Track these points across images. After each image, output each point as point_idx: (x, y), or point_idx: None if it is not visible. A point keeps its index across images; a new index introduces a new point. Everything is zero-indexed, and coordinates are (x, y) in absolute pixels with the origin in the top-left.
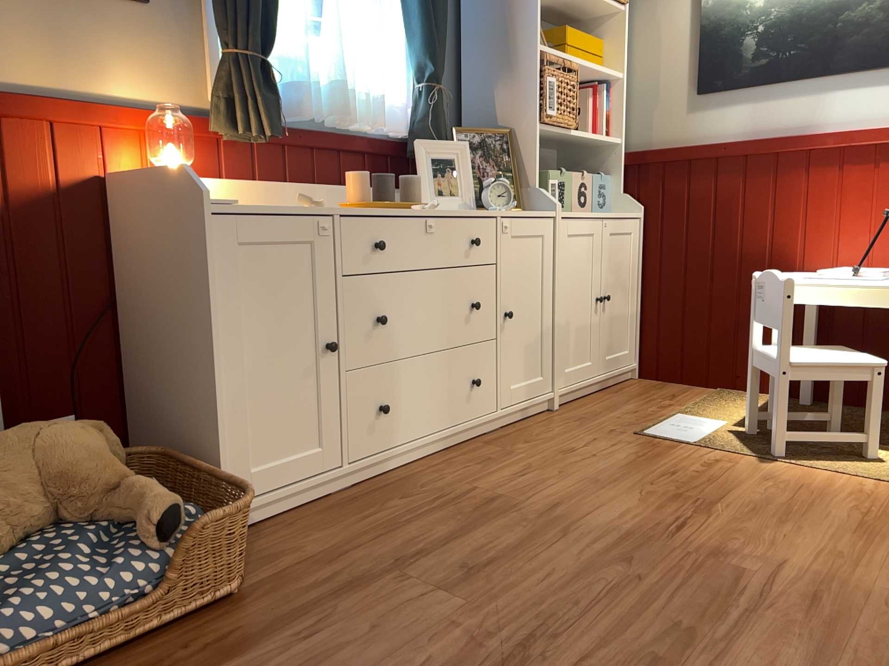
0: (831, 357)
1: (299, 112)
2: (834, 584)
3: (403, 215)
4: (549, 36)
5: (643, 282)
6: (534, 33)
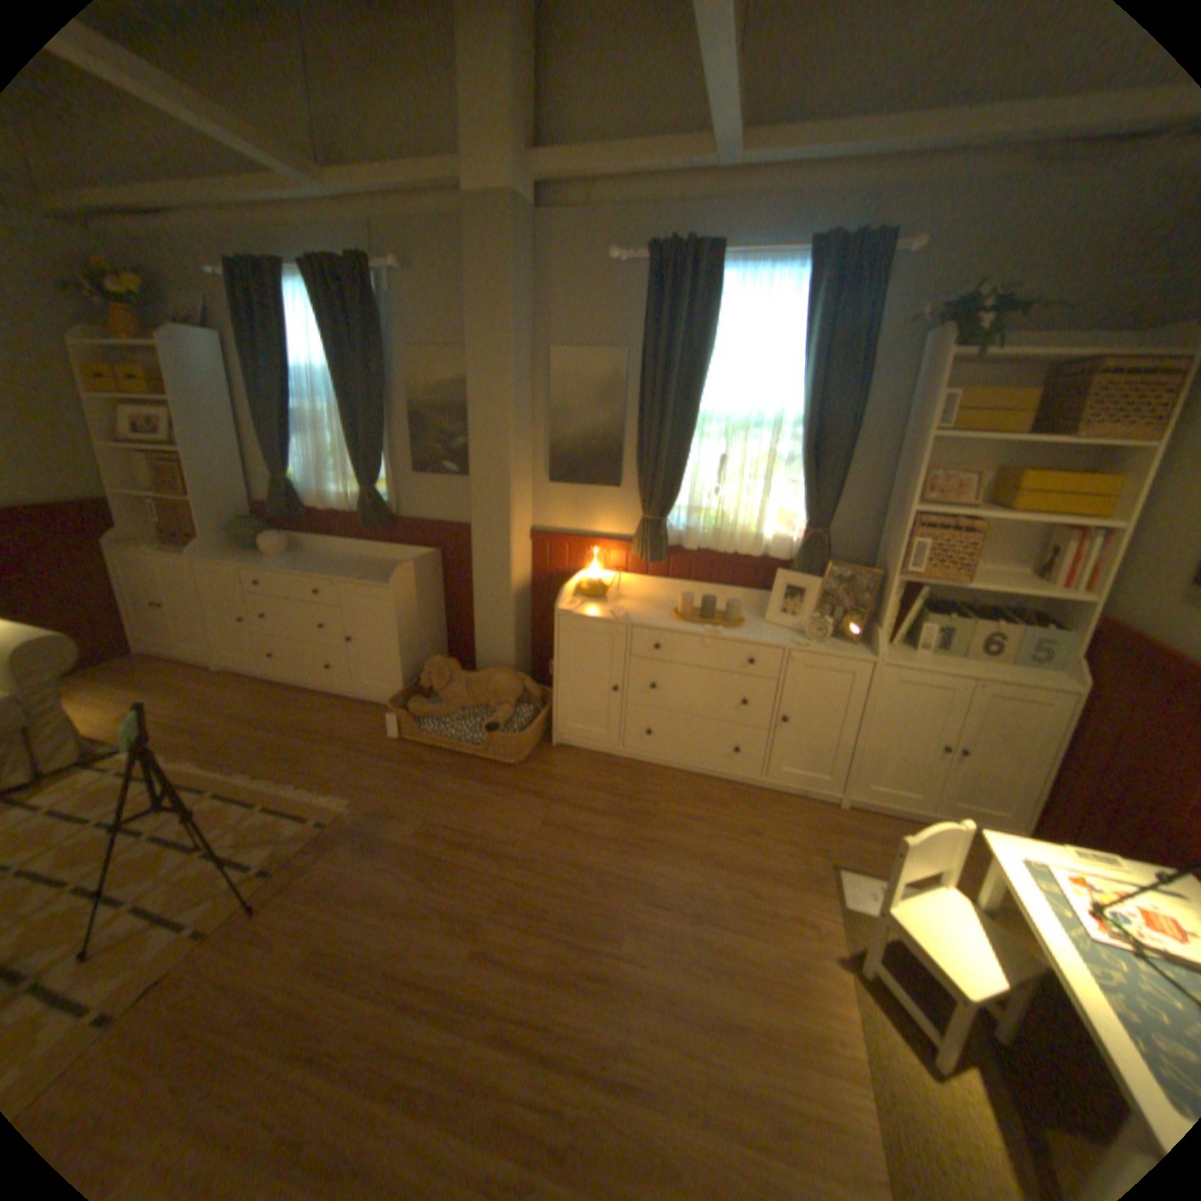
0: (954, 952)
1: (686, 547)
2: (627, 996)
3: (684, 634)
4: (1013, 475)
5: (1066, 765)
6: (913, 497)
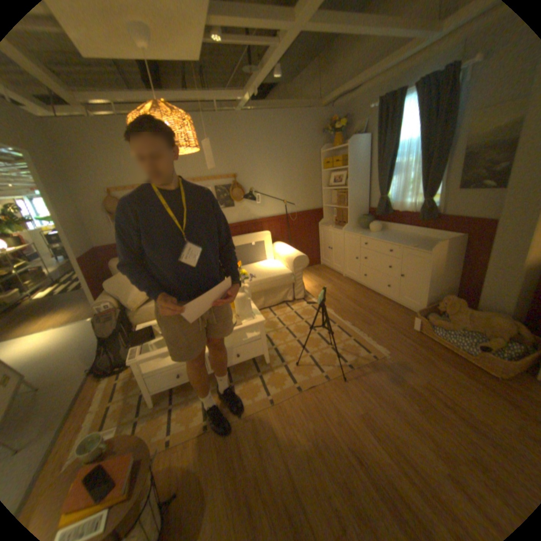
0: None
1: None
2: None
3: None
4: None
5: None
6: None
